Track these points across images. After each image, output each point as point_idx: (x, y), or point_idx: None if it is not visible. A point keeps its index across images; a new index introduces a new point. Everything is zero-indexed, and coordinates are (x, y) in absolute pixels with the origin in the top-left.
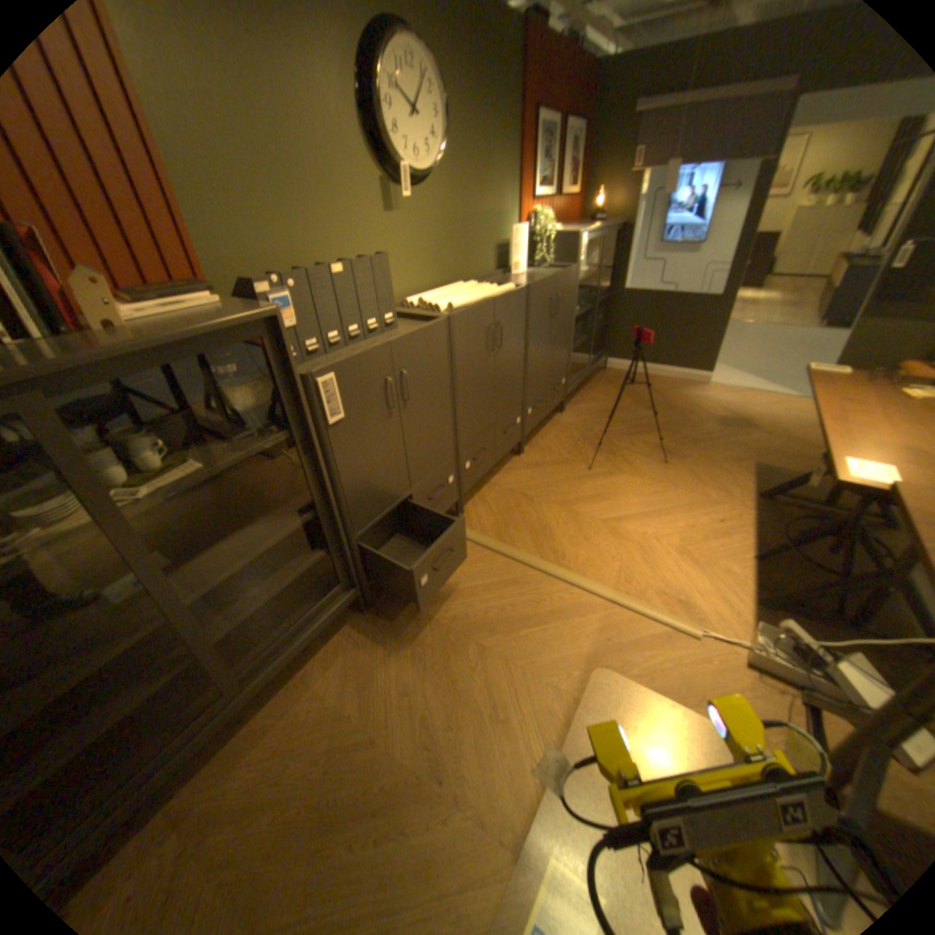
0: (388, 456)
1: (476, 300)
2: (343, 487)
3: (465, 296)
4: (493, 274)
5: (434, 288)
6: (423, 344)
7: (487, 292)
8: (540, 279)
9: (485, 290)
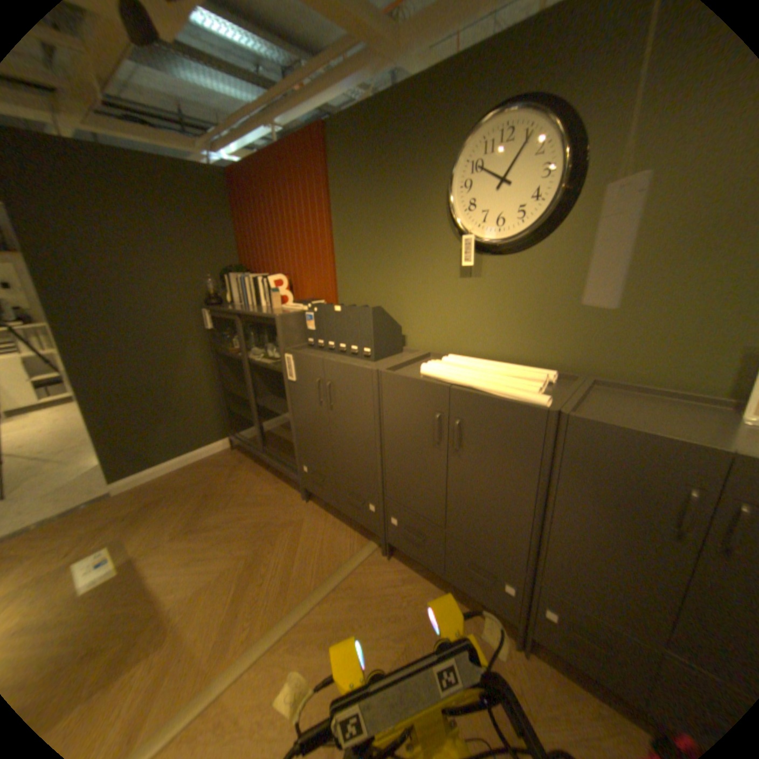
0: (319, 427)
1: (453, 381)
2: (295, 416)
3: (461, 374)
4: (697, 397)
5: (518, 363)
6: (348, 375)
7: (480, 382)
8: (650, 429)
9: (499, 383)
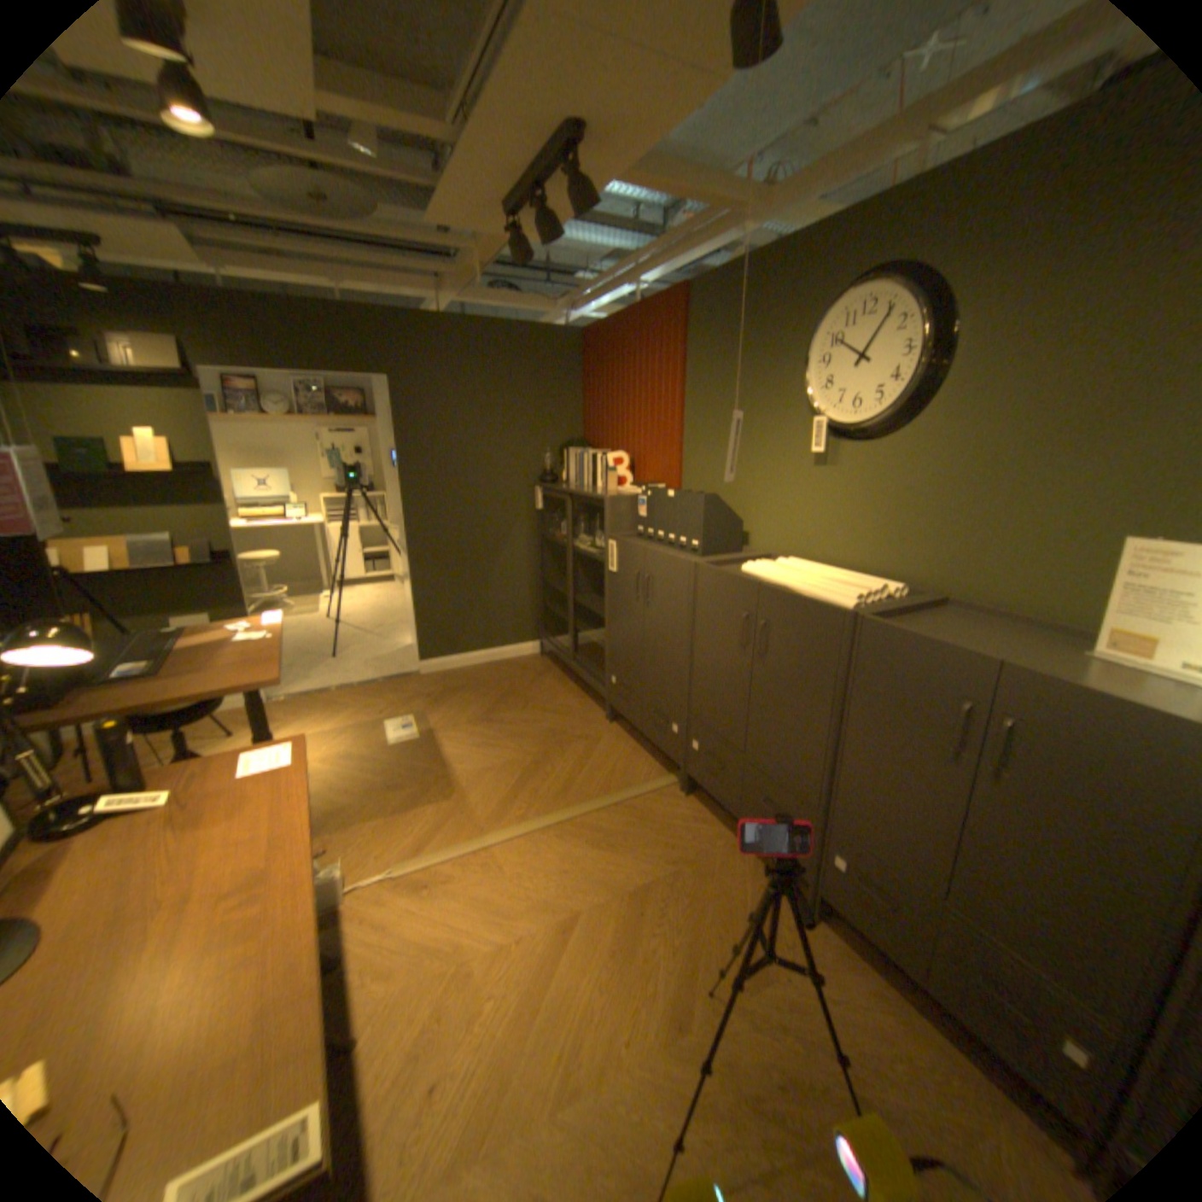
0: (632, 629)
1: (771, 580)
2: (610, 615)
3: (785, 575)
4: (1064, 627)
5: (870, 574)
6: (667, 568)
7: (797, 583)
8: (940, 637)
9: (819, 586)
